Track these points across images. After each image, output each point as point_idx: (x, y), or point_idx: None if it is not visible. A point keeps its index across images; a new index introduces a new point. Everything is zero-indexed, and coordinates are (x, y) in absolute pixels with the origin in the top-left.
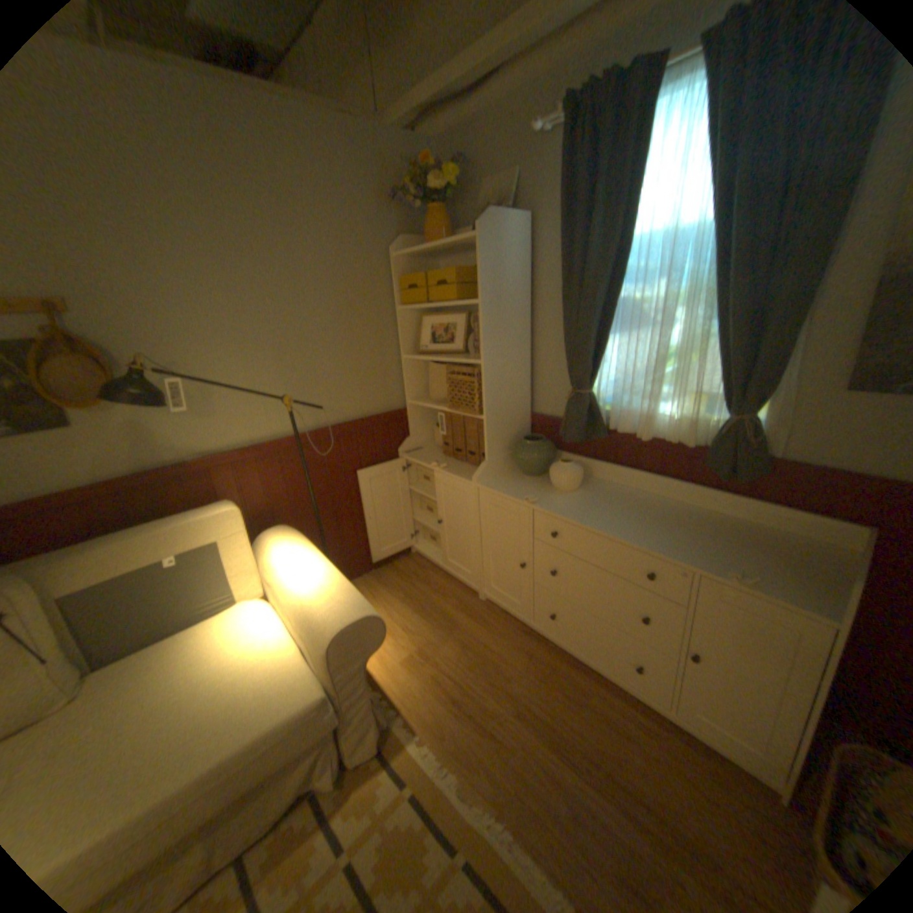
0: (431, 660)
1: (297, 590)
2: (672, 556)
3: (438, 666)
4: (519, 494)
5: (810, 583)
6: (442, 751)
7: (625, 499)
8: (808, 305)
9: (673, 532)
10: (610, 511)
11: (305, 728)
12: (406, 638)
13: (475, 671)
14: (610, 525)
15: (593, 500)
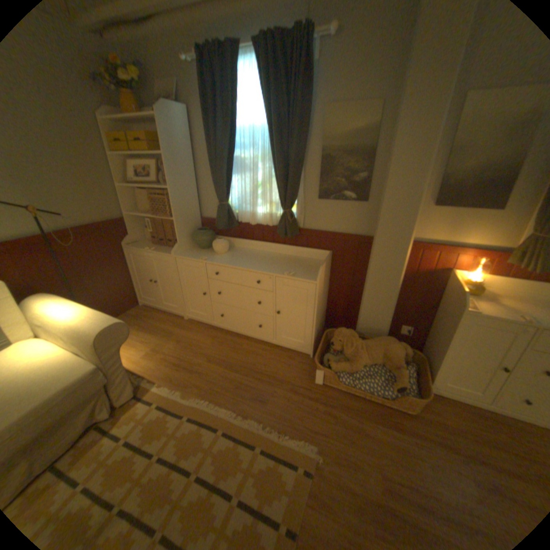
0: (159, 352)
1: (64, 321)
2: (264, 271)
3: (164, 353)
4: (197, 257)
5: (310, 272)
6: (170, 385)
7: (248, 254)
8: (301, 164)
9: (266, 263)
10: (241, 259)
11: (86, 384)
12: (142, 346)
13: (185, 350)
14: (240, 264)
15: (234, 256)
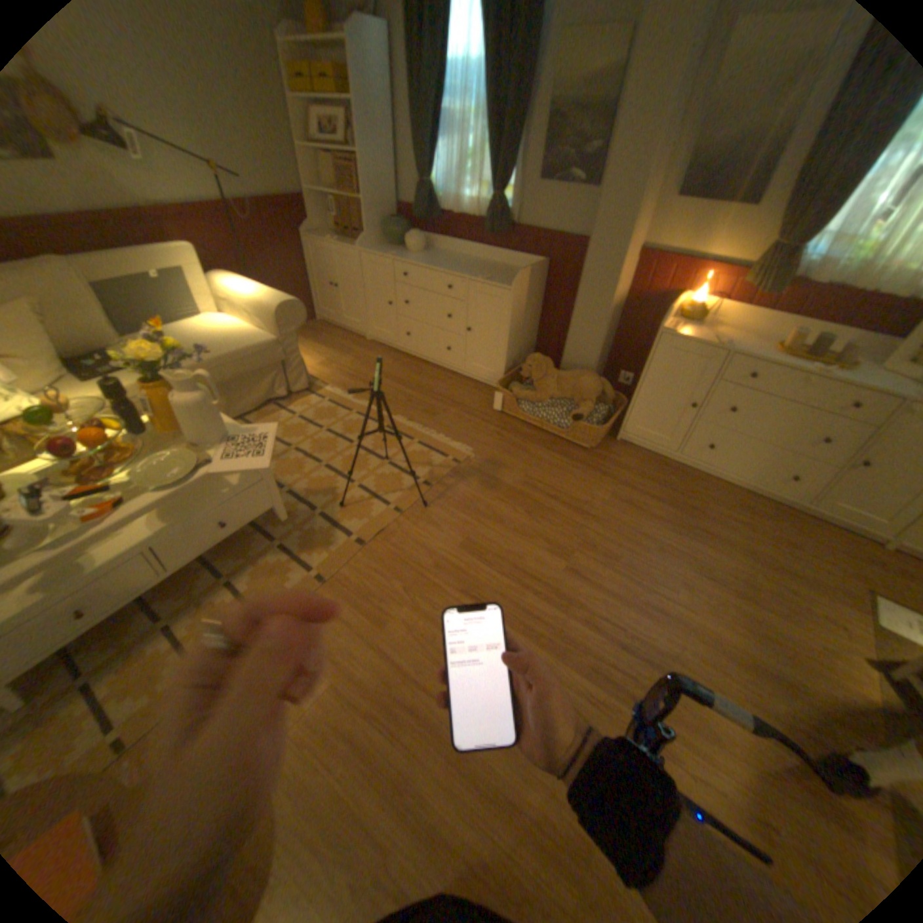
0: (336, 364)
1: (247, 294)
2: (458, 274)
3: (340, 365)
4: (385, 254)
5: (511, 280)
6: (344, 390)
7: (447, 257)
8: (520, 125)
9: (464, 267)
10: (435, 261)
11: (269, 352)
12: (319, 357)
13: (363, 366)
14: (433, 265)
15: (429, 257)
